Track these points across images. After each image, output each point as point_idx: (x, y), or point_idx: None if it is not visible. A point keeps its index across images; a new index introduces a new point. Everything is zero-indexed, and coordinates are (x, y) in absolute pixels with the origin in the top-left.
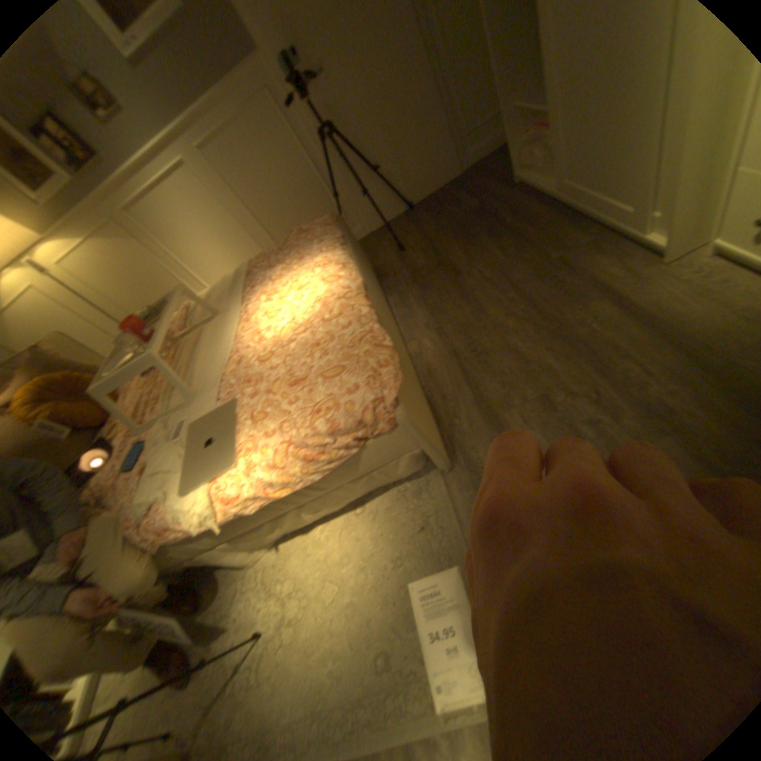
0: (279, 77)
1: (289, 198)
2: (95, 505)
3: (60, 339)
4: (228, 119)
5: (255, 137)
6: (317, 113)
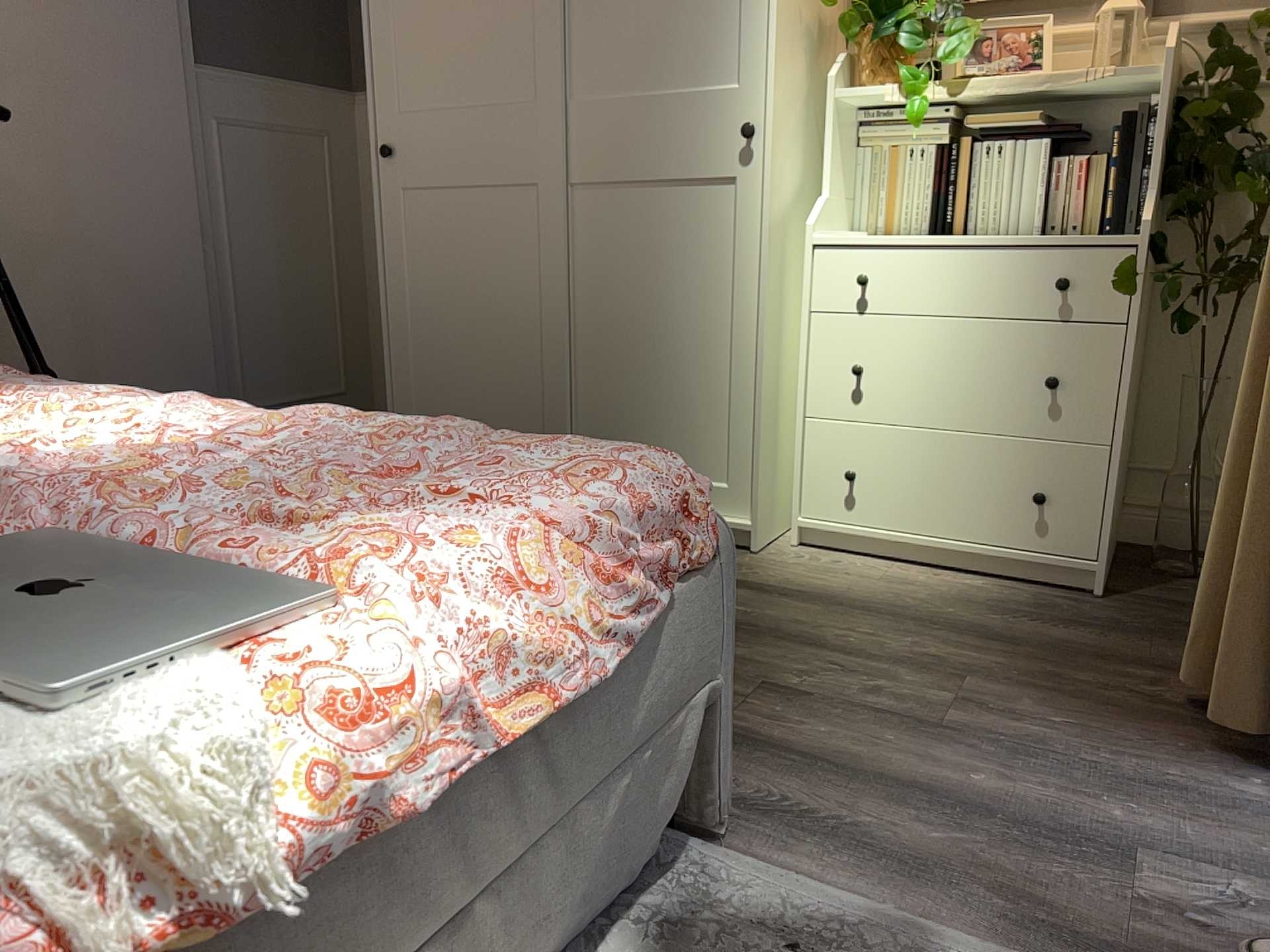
0: None
1: None
2: None
3: None
4: None
5: None
6: None
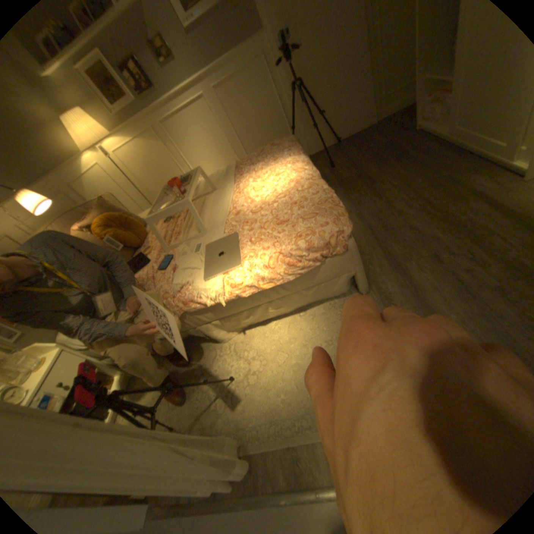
0: (271, 47)
1: (261, 126)
2: (141, 286)
3: (109, 197)
4: (234, 71)
5: (248, 84)
6: (291, 73)
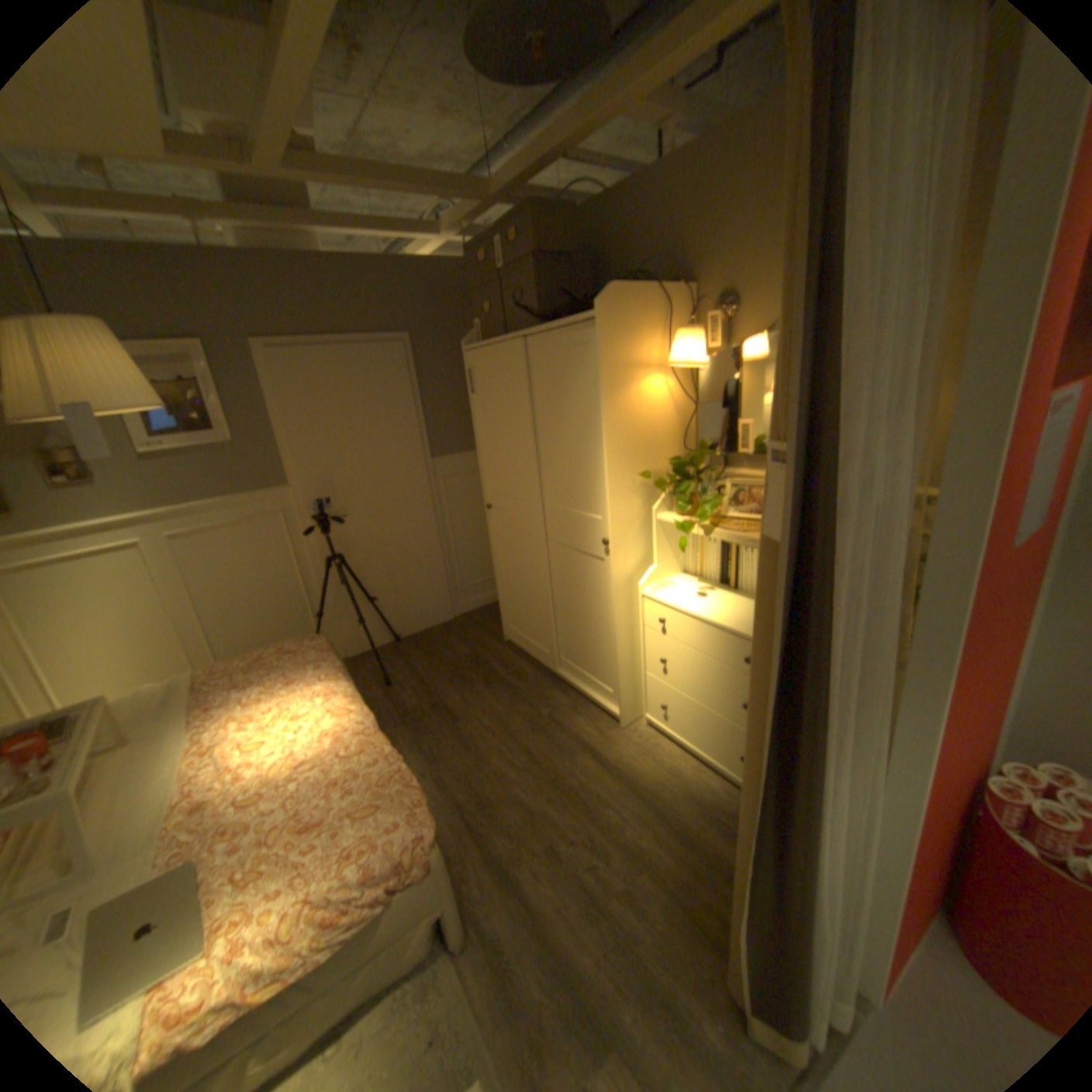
0: (297, 509)
1: (255, 608)
2: None
3: None
4: (222, 525)
5: (244, 546)
6: (325, 544)
